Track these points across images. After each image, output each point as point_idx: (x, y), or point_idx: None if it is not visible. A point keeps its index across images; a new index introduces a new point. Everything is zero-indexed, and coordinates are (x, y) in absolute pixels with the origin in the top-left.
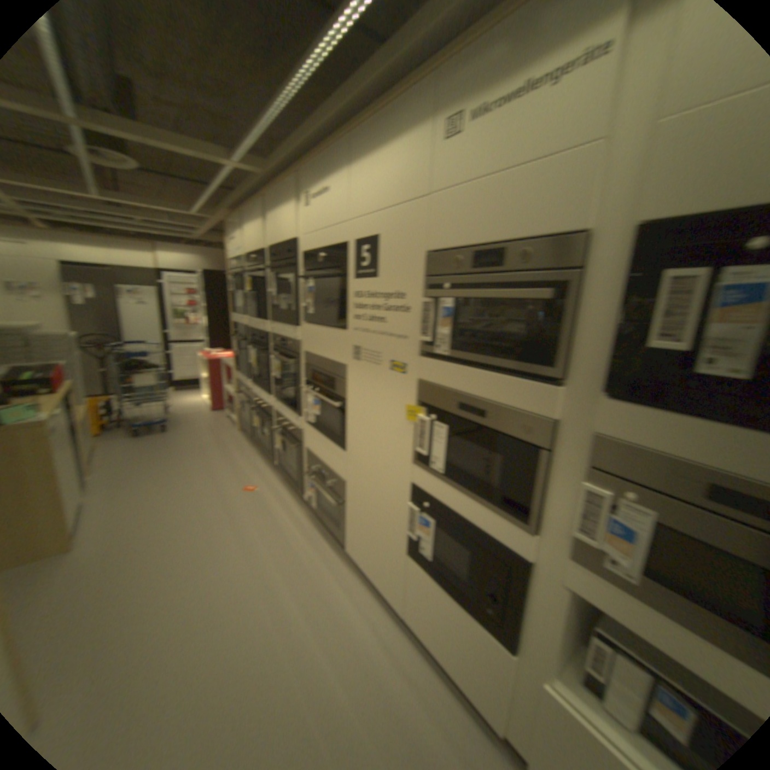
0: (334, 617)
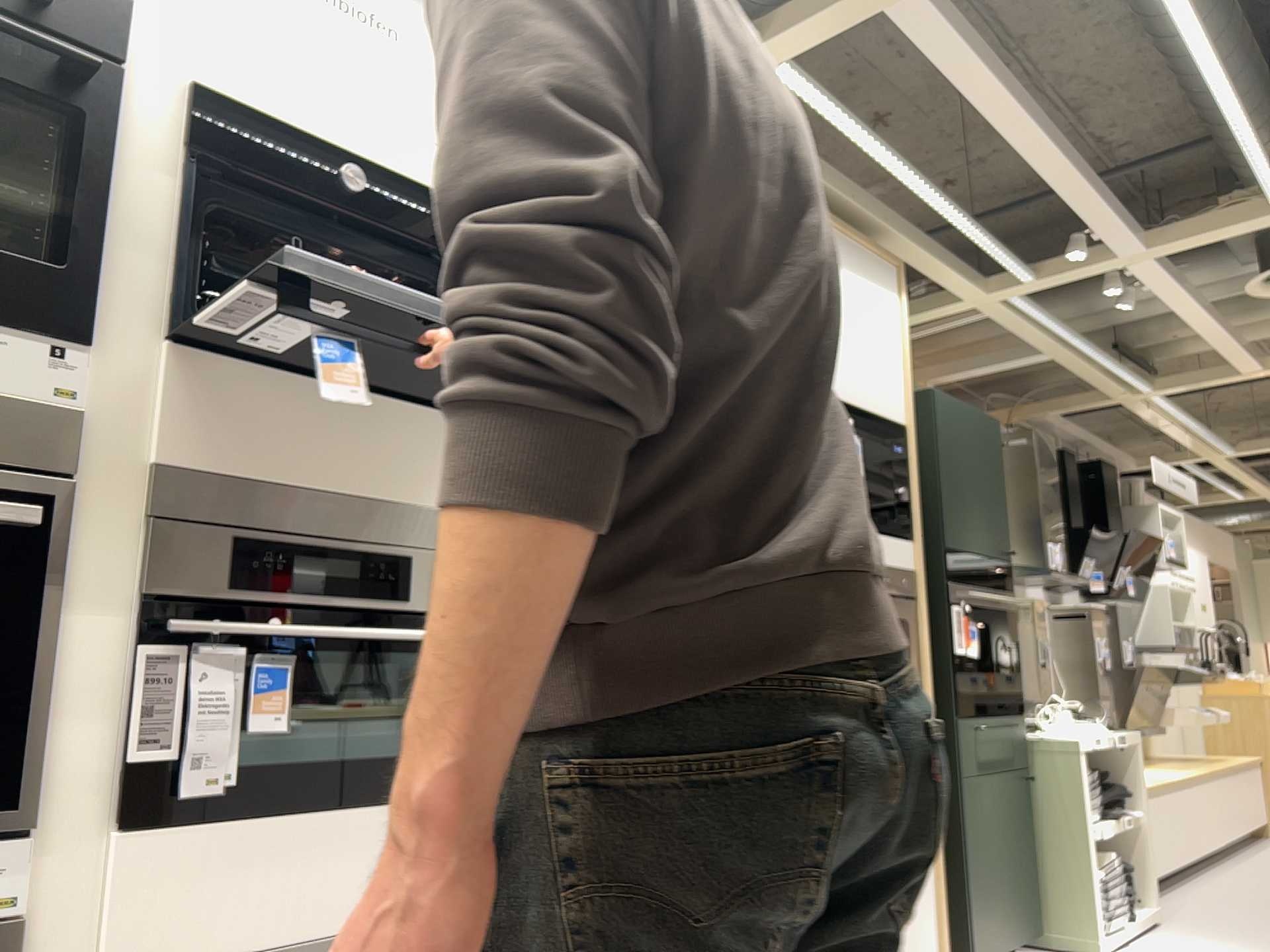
0: None
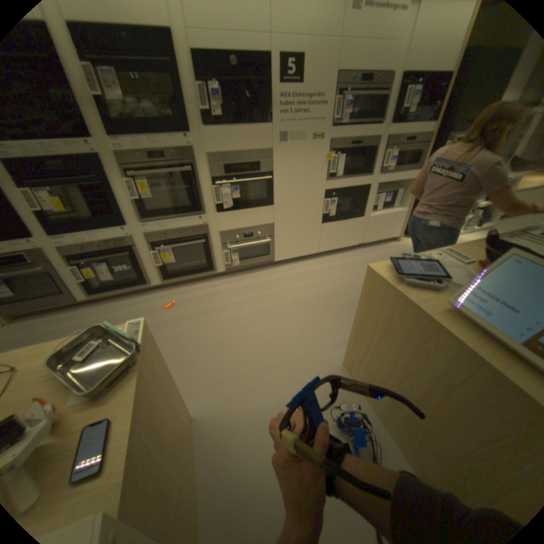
0: (305, 273)
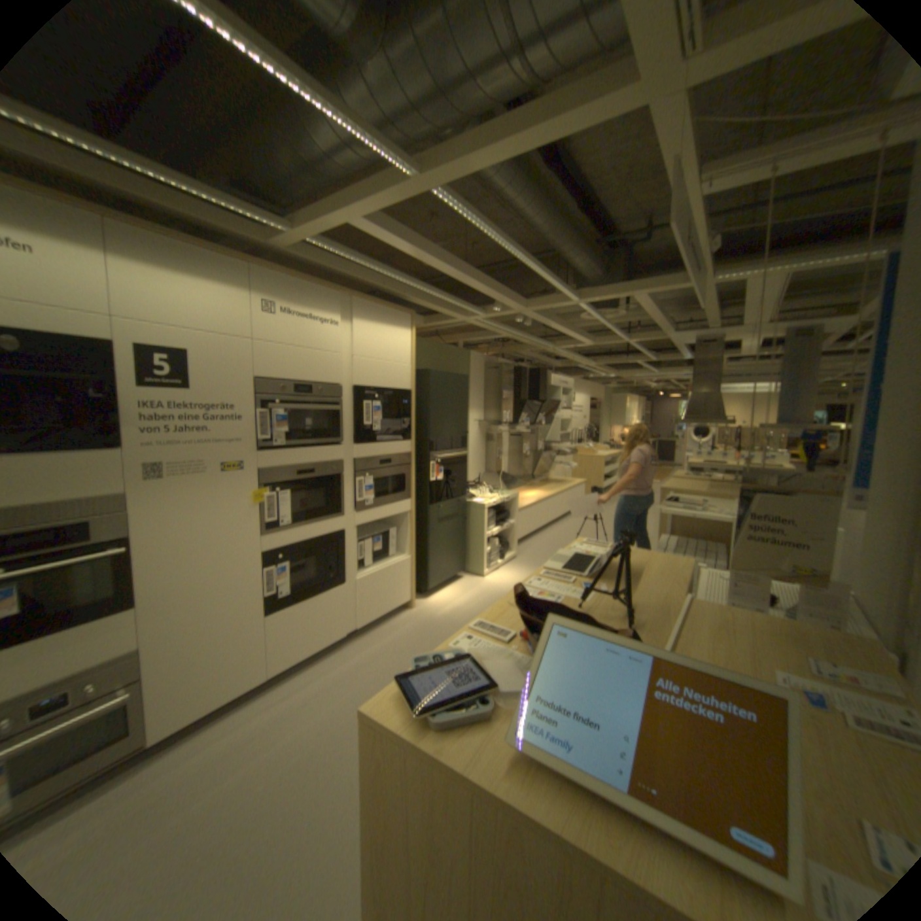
0: (238, 746)
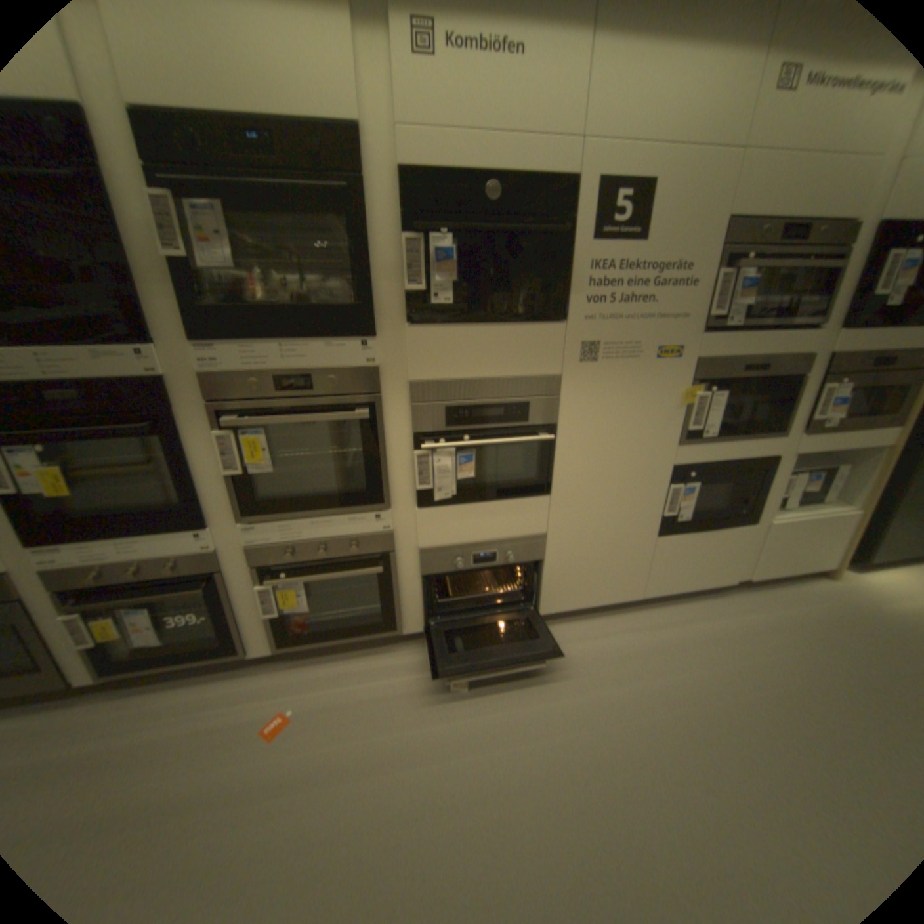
0: (616, 656)
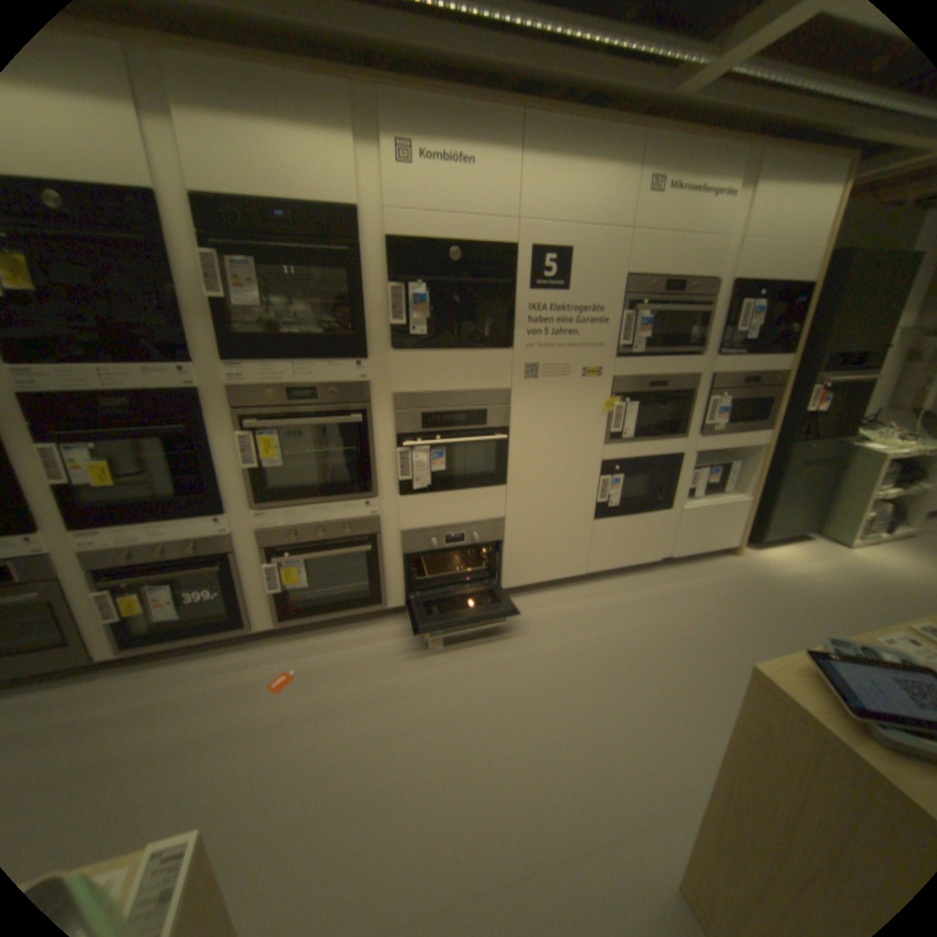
0: (563, 617)
